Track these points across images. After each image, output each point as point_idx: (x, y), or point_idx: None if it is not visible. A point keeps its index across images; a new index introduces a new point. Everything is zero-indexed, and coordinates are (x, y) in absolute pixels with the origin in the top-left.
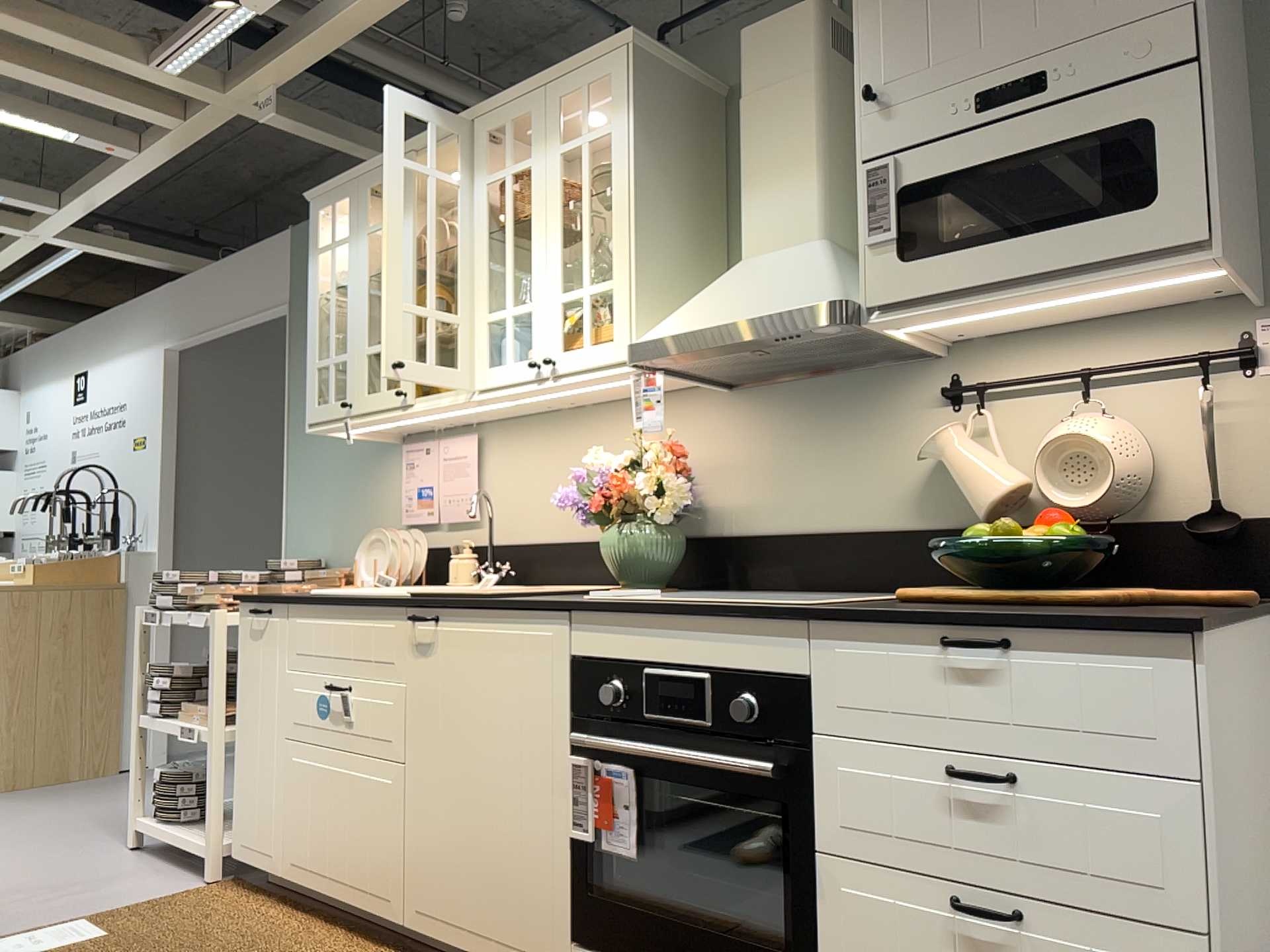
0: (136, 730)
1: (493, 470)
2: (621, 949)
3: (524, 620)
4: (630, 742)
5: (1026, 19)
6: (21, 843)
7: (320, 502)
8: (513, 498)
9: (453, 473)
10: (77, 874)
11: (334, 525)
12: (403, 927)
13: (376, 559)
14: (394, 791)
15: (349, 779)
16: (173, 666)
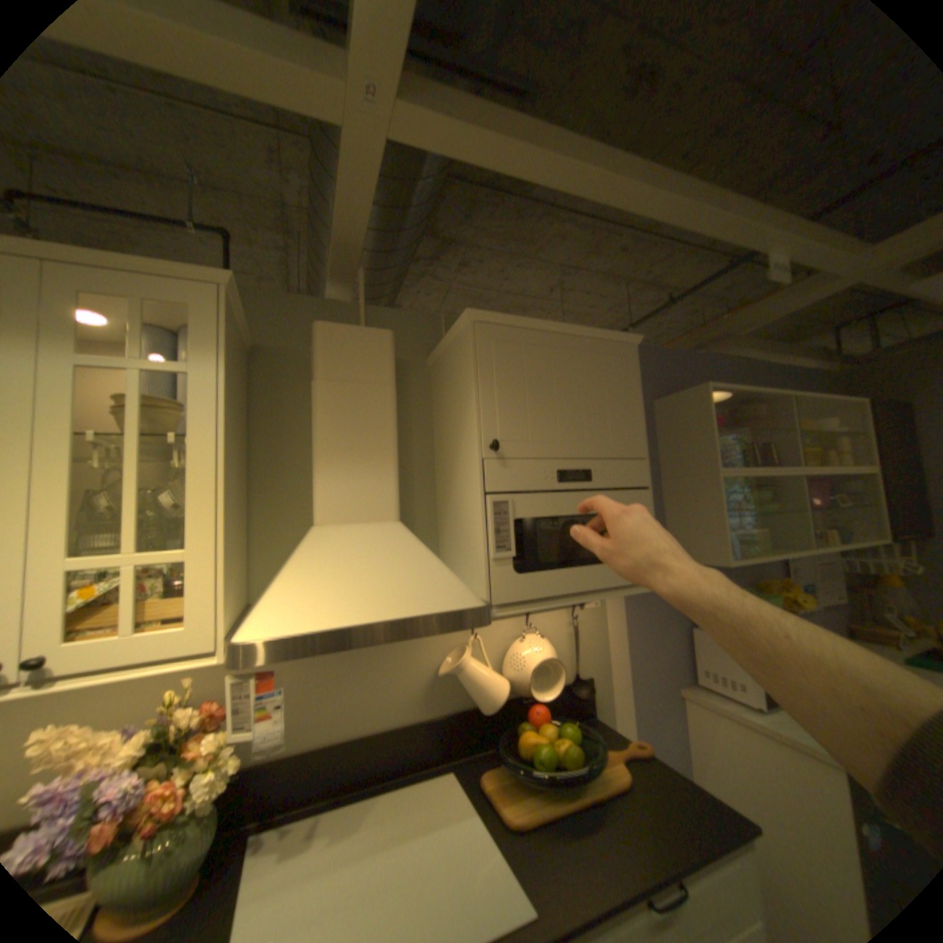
0: None
1: None
2: None
3: None
4: None
5: (582, 434)
6: None
7: None
8: None
9: None
10: None
11: None
12: None
13: None
14: None
15: None
16: None
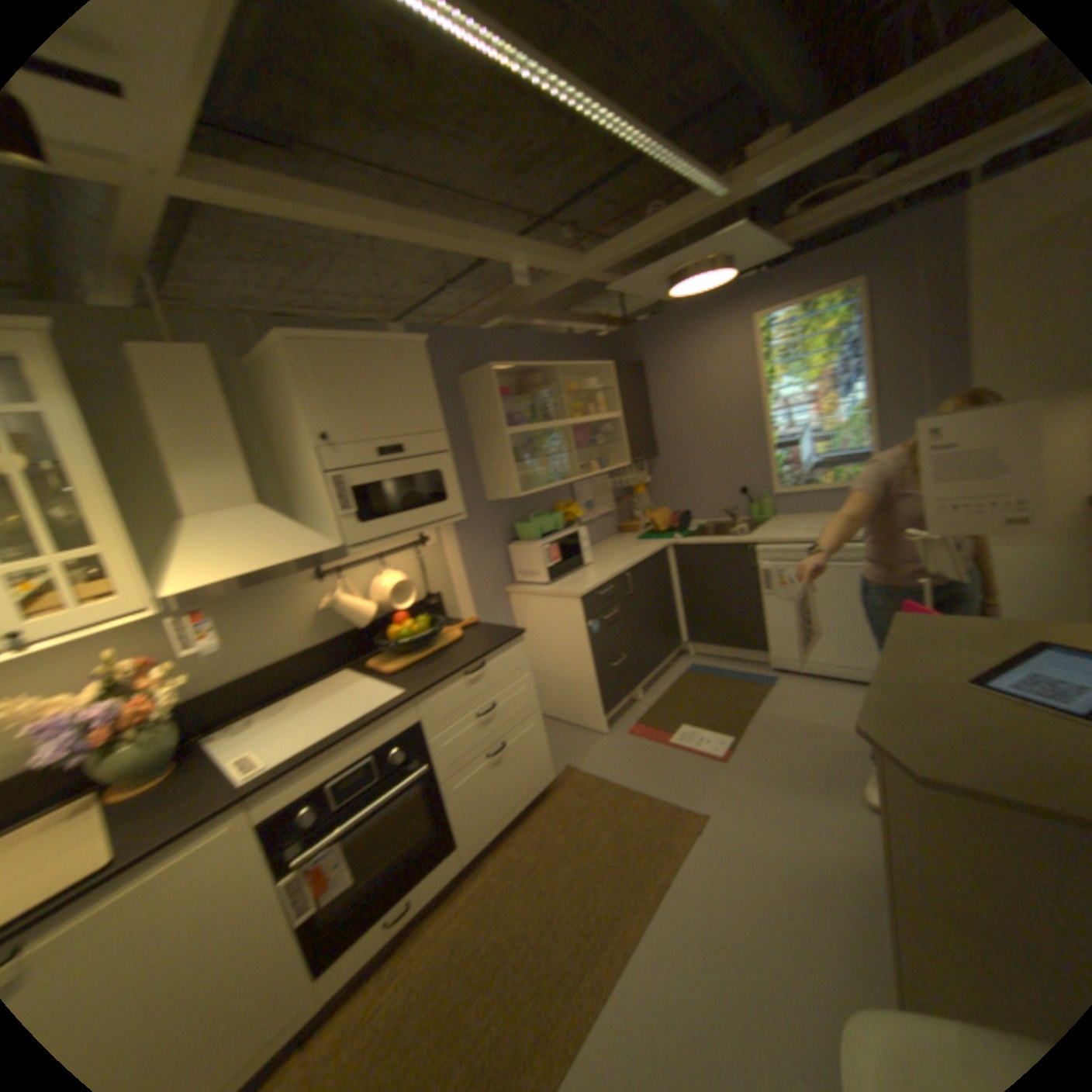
0: None
1: None
2: (353, 935)
3: (193, 836)
4: (329, 828)
5: (394, 418)
6: None
7: None
8: None
9: None
10: None
11: None
12: None
13: None
14: None
15: None
16: None
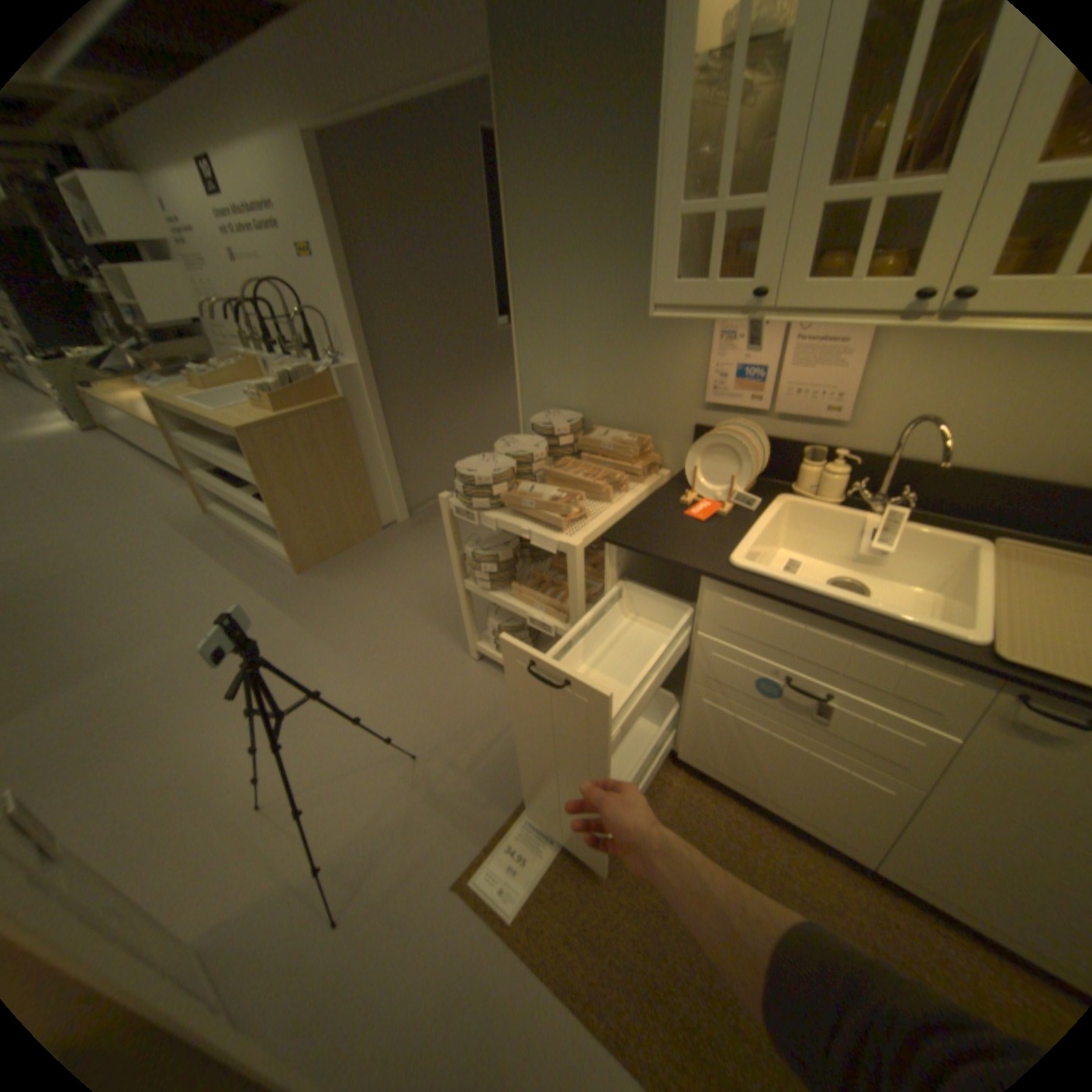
0: (463, 593)
1: (892, 364)
2: None
3: None
4: None
5: None
6: (383, 654)
7: (567, 354)
8: (926, 406)
9: (818, 361)
10: (463, 710)
11: (589, 382)
12: (878, 875)
13: (715, 464)
14: (902, 805)
15: (809, 759)
16: (490, 550)
